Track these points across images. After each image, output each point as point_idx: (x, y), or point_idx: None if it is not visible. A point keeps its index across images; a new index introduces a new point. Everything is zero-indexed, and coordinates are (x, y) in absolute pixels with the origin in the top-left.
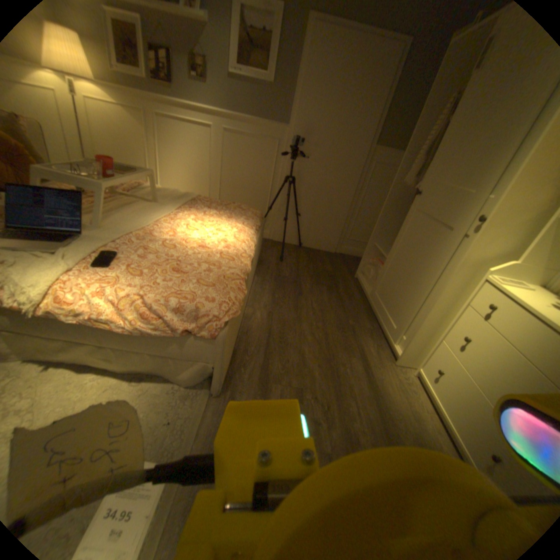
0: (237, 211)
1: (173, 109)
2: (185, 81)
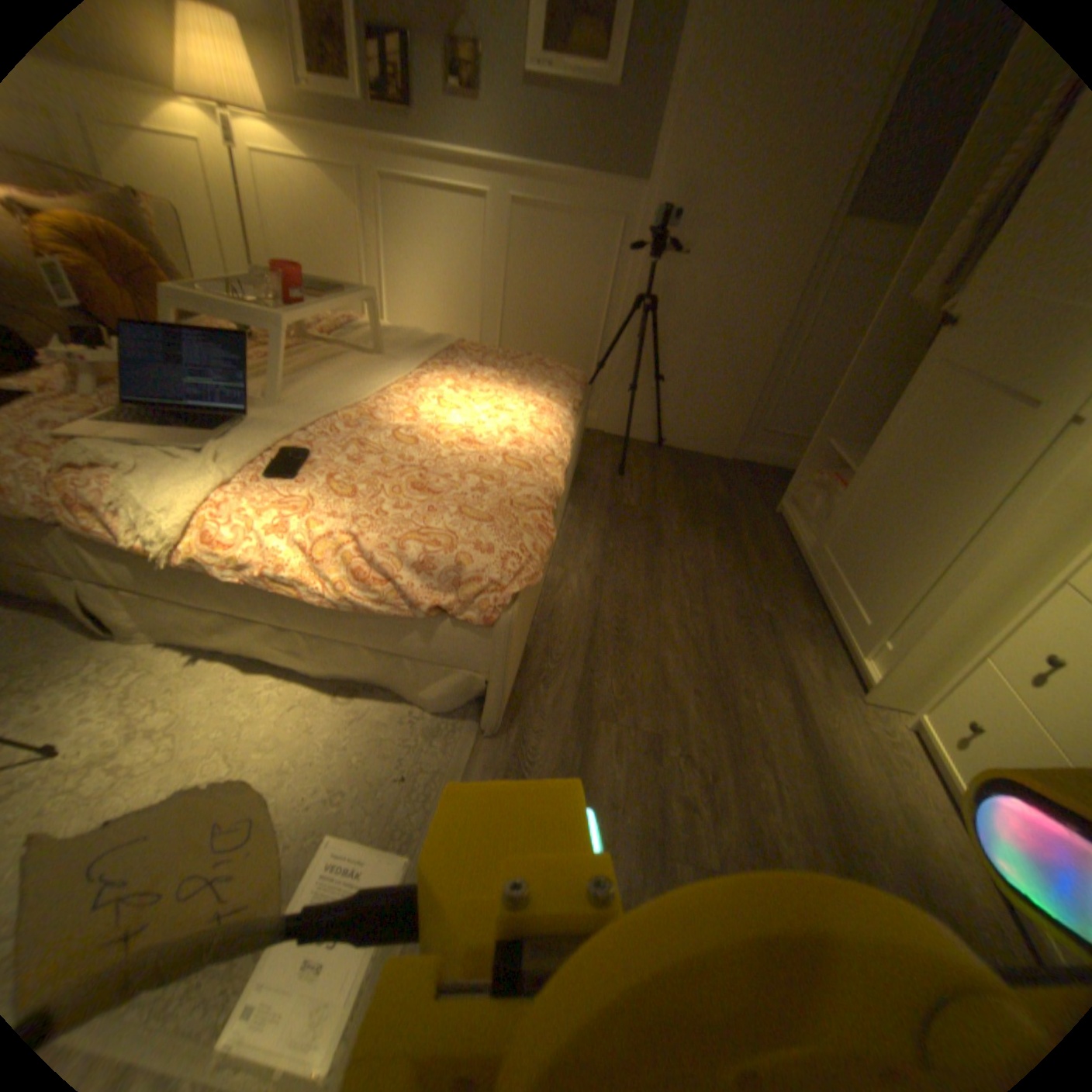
0: (536, 371)
1: (414, 164)
2: (438, 100)
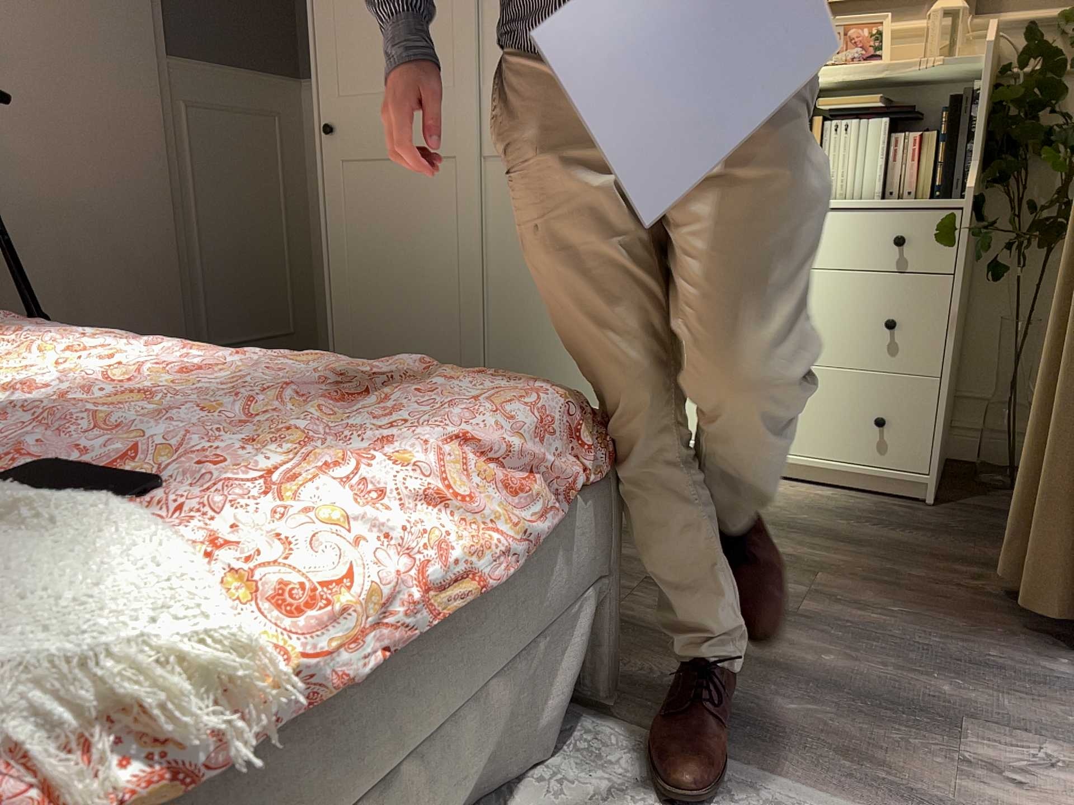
0: None
1: None
2: None
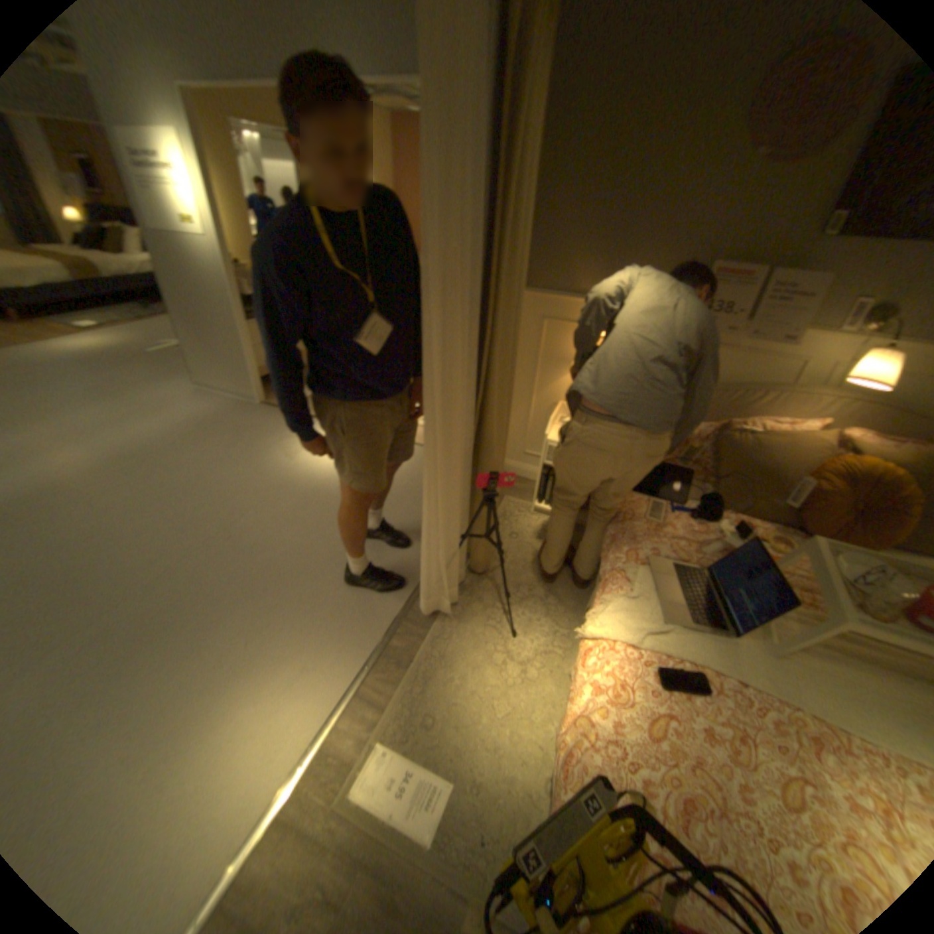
0: None
1: None
2: None
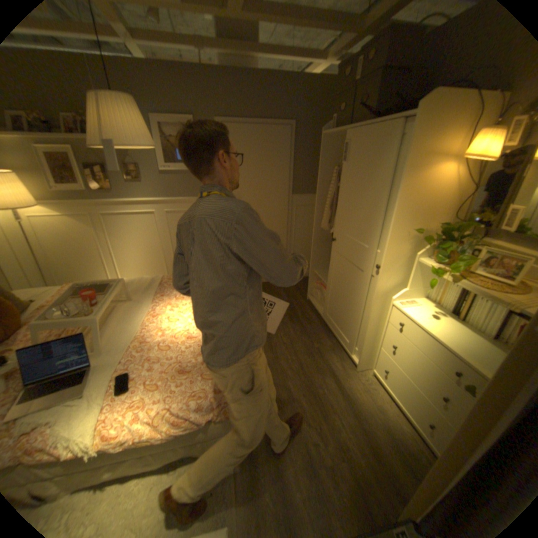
0: None
1: (118, 208)
2: (123, 184)
